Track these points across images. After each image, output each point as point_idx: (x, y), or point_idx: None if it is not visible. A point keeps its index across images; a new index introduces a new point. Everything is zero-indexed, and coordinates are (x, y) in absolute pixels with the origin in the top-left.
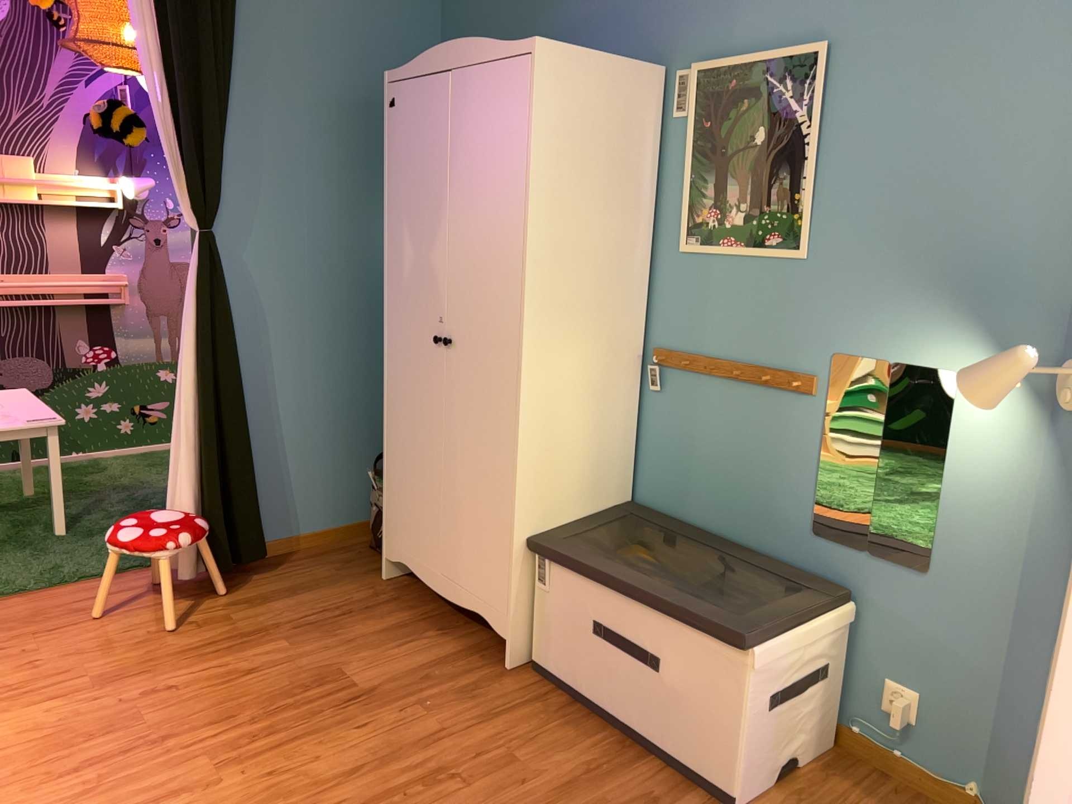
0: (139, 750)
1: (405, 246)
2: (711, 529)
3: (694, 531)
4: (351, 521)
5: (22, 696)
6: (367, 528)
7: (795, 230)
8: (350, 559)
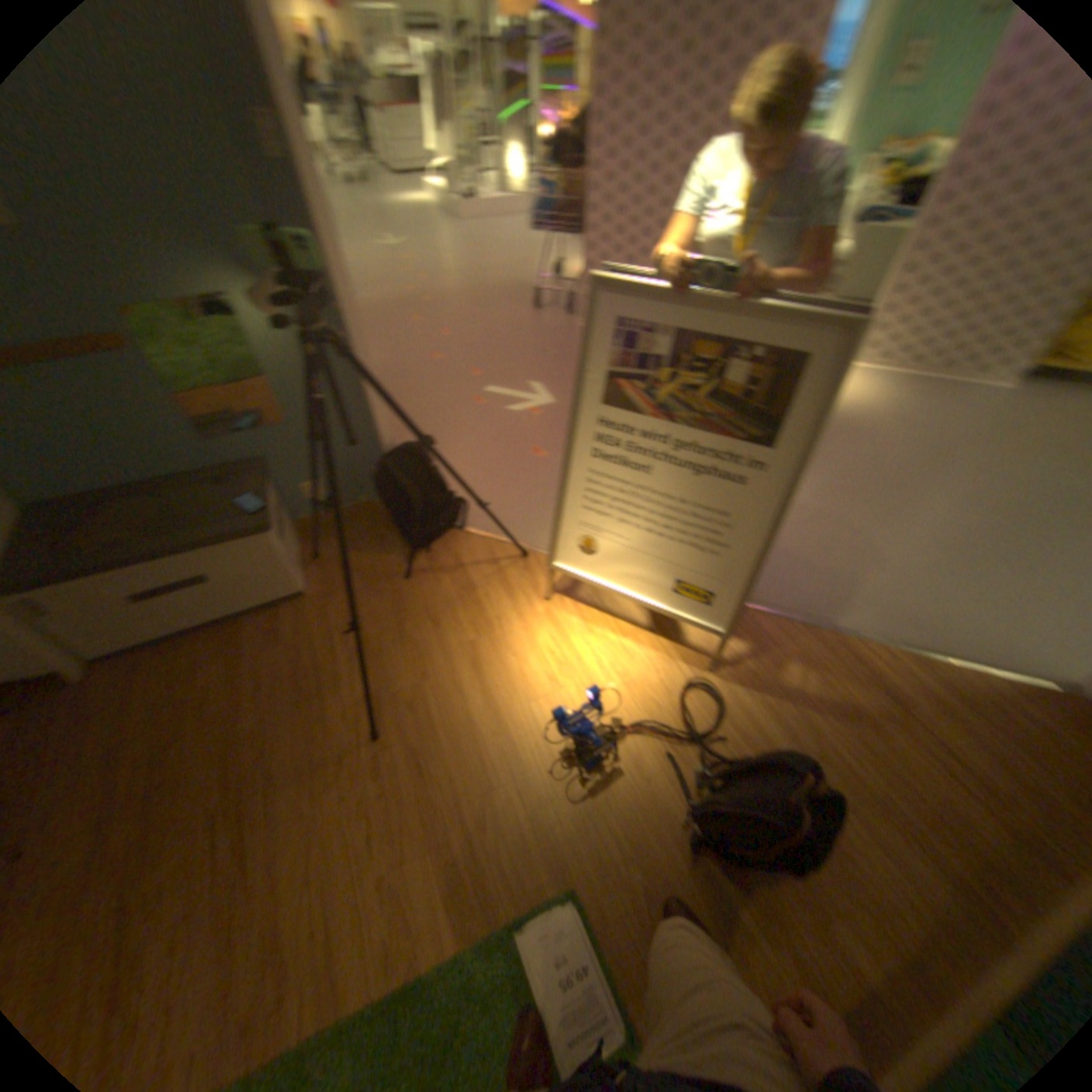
0: None
1: None
2: (114, 486)
3: (104, 497)
4: None
5: None
6: None
7: None
8: None
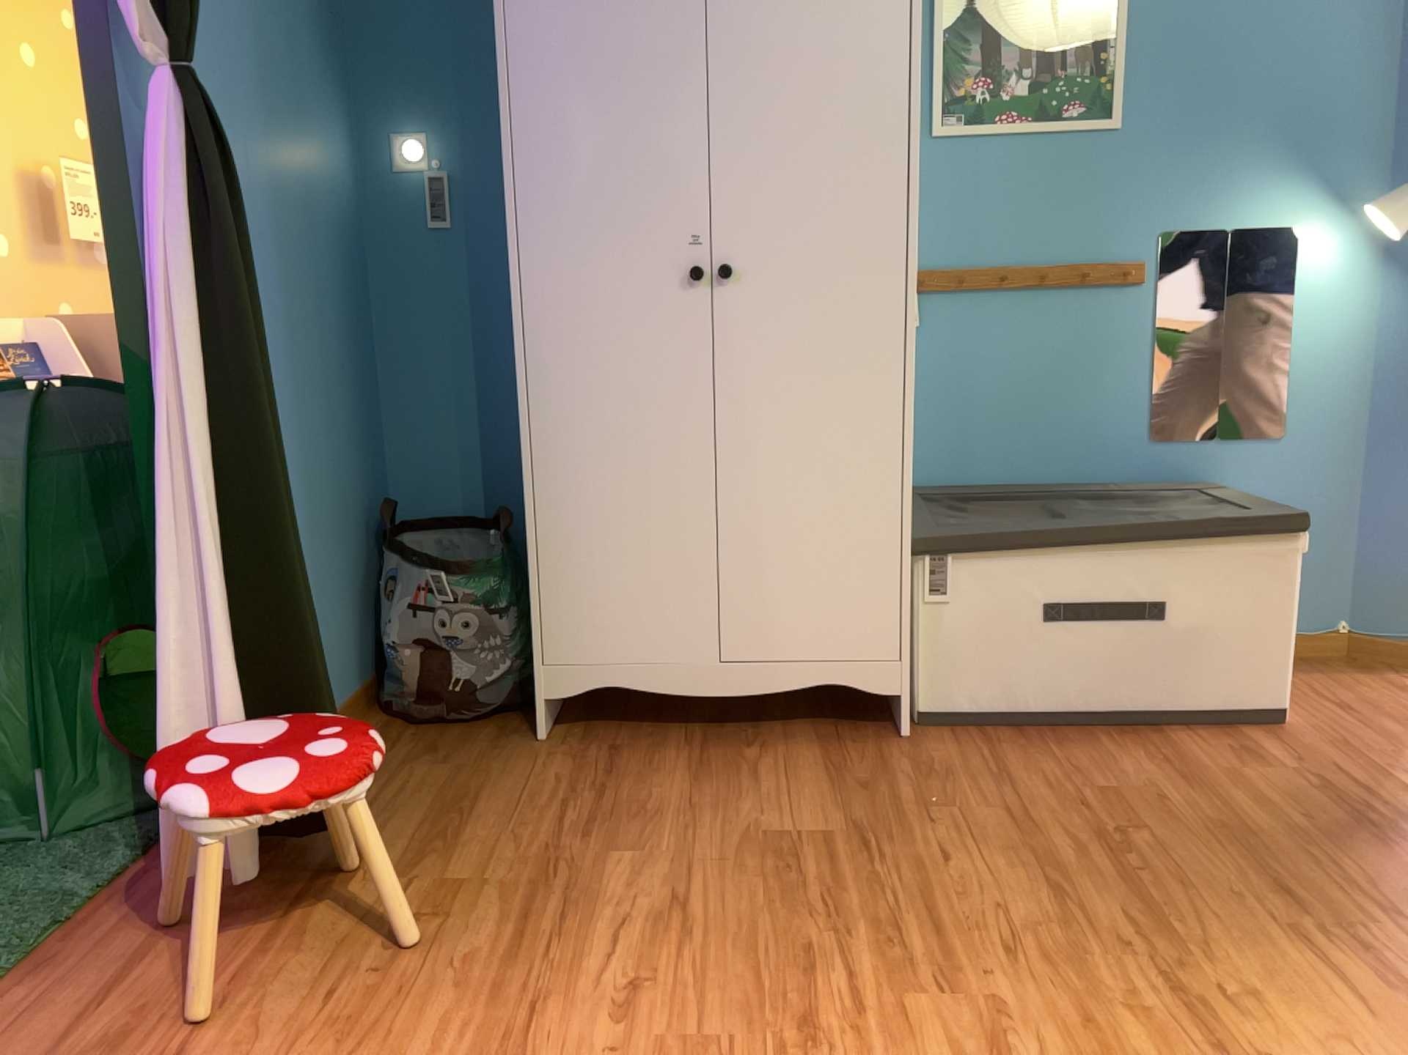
0: None
1: (576, 123)
2: (1015, 482)
3: (1004, 489)
4: (346, 694)
5: None
6: (364, 702)
7: (1103, 97)
8: (428, 742)
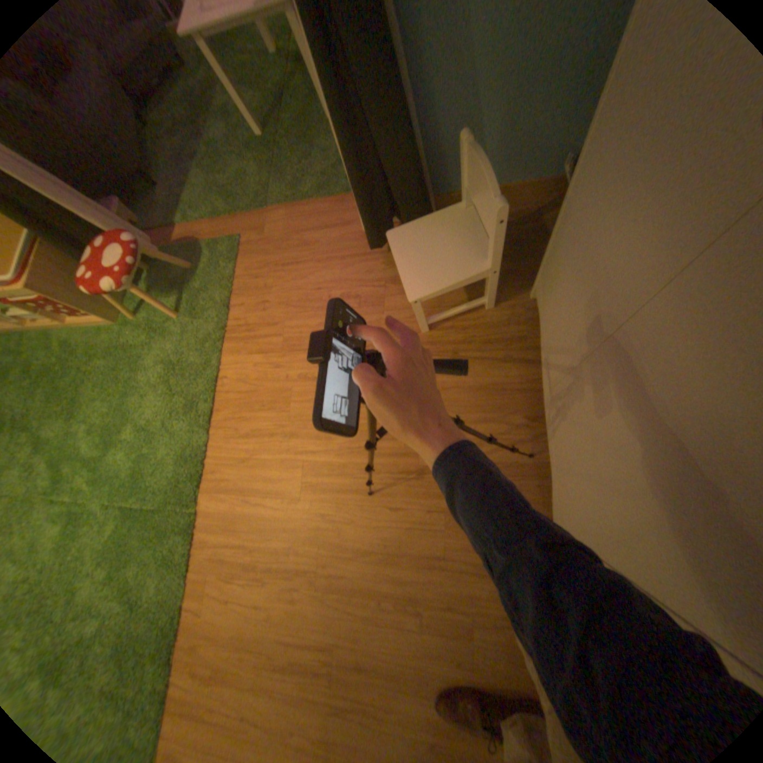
0: (276, 439)
1: None
2: None
3: None
4: (555, 178)
5: (249, 342)
6: None
7: None
8: (523, 244)
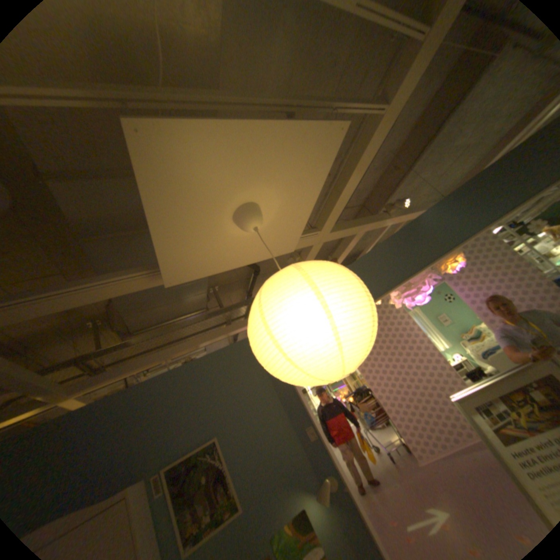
0: None
1: None
2: None
3: None
4: None
5: None
6: None
7: (232, 505)
8: None
